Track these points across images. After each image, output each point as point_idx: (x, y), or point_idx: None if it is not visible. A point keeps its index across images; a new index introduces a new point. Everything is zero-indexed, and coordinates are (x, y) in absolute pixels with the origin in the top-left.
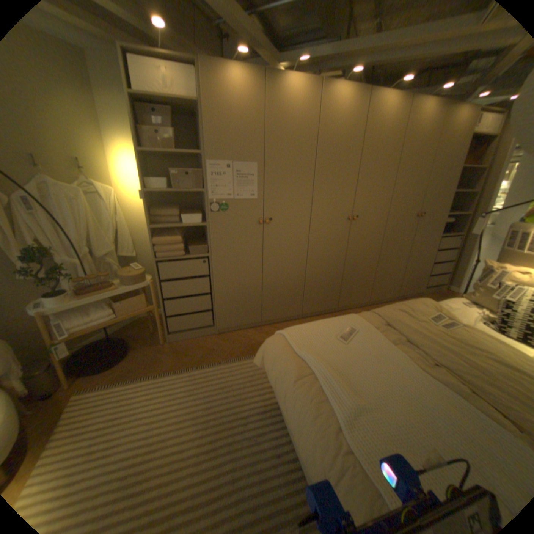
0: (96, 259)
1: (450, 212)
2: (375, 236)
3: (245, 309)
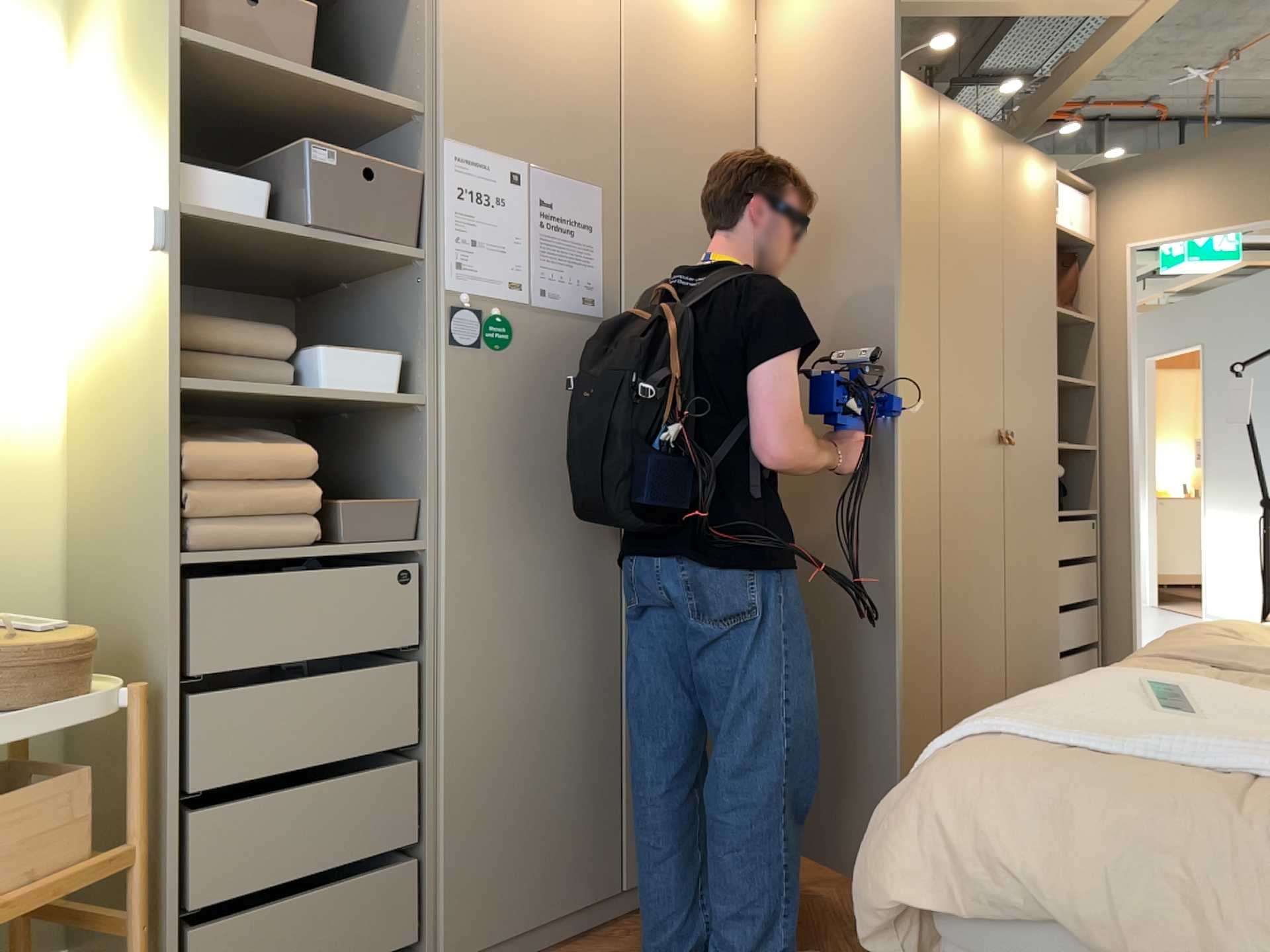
0: None
1: (1051, 443)
2: (922, 496)
3: (562, 822)
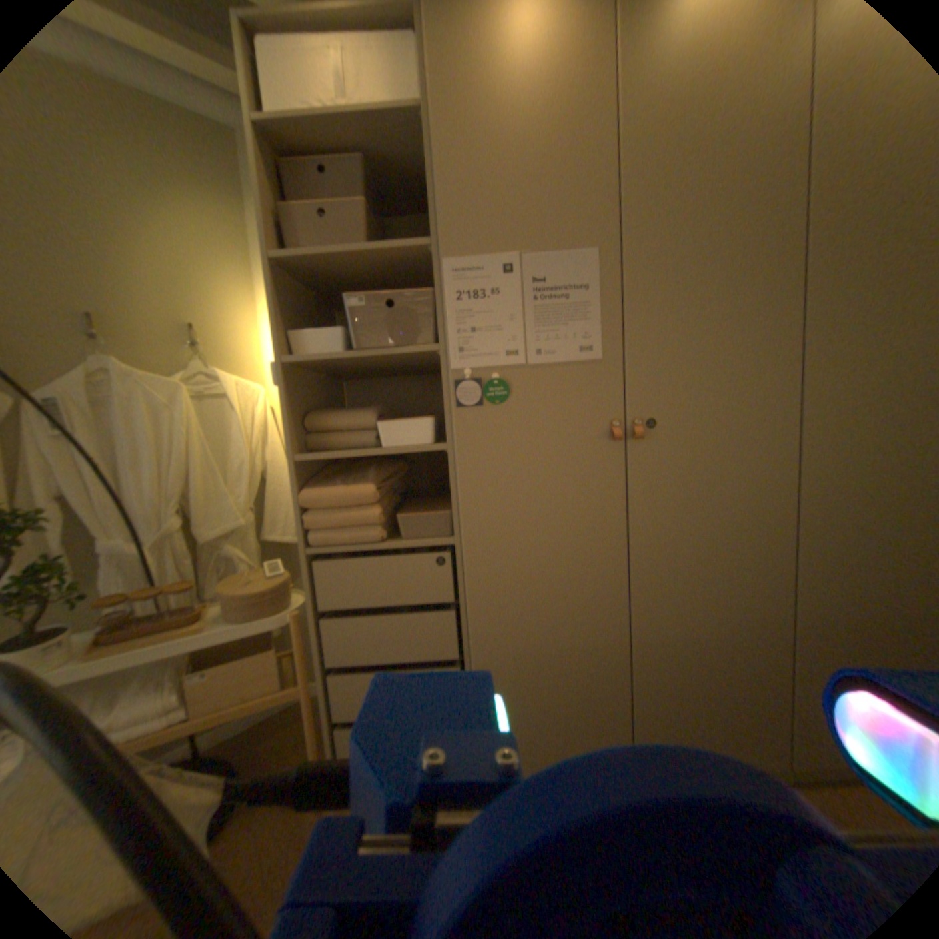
0: (205, 543)
1: None
2: None
3: (574, 722)
